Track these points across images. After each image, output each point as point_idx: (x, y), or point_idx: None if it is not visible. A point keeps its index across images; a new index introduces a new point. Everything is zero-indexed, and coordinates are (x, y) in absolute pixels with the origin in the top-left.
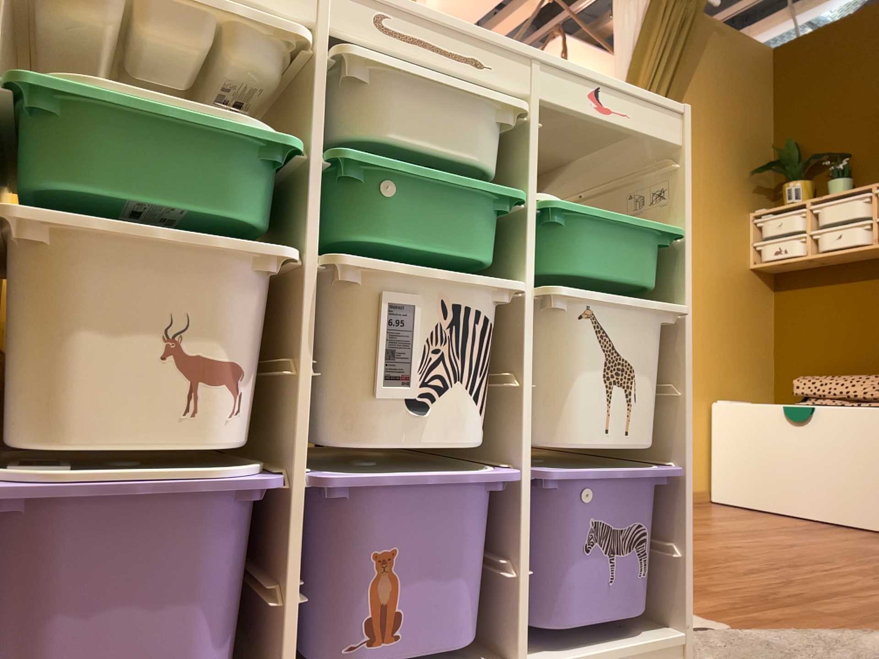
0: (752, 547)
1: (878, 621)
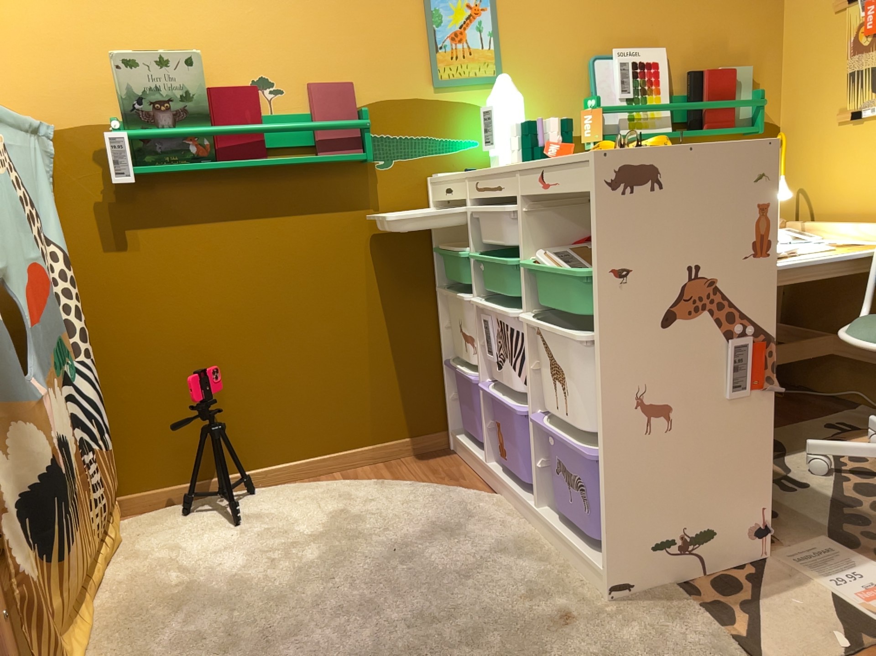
0: None
1: None
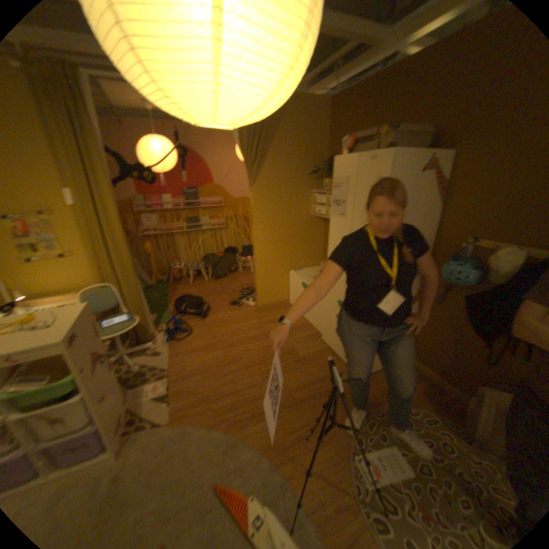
0: (250, 354)
1: (218, 421)
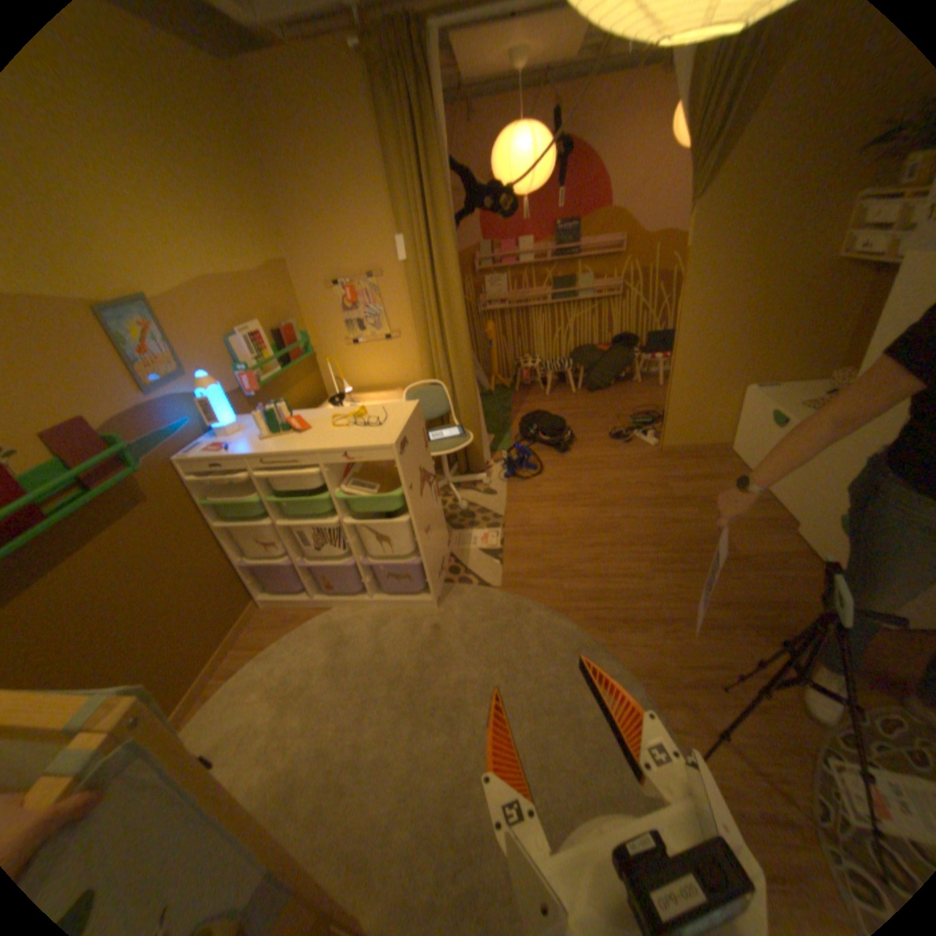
0: (638, 525)
1: (571, 607)
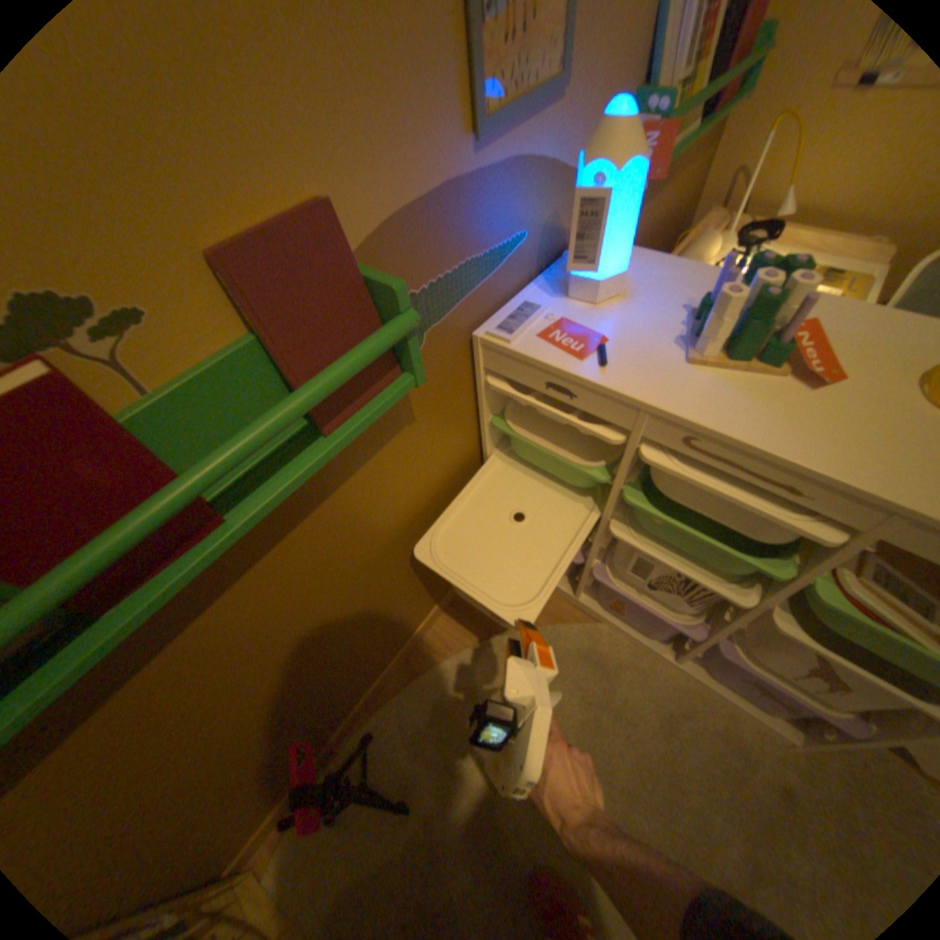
0: None
1: None
